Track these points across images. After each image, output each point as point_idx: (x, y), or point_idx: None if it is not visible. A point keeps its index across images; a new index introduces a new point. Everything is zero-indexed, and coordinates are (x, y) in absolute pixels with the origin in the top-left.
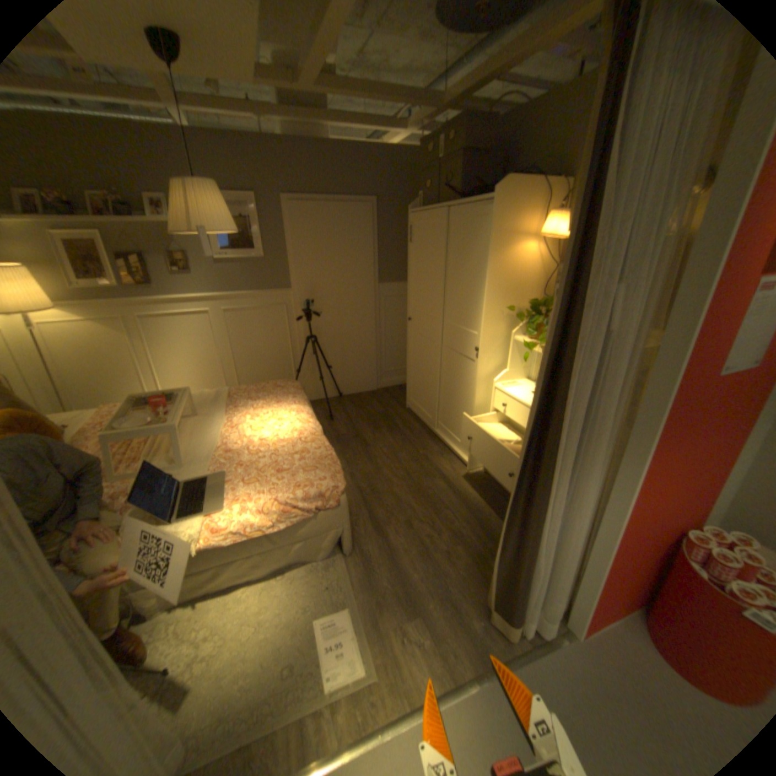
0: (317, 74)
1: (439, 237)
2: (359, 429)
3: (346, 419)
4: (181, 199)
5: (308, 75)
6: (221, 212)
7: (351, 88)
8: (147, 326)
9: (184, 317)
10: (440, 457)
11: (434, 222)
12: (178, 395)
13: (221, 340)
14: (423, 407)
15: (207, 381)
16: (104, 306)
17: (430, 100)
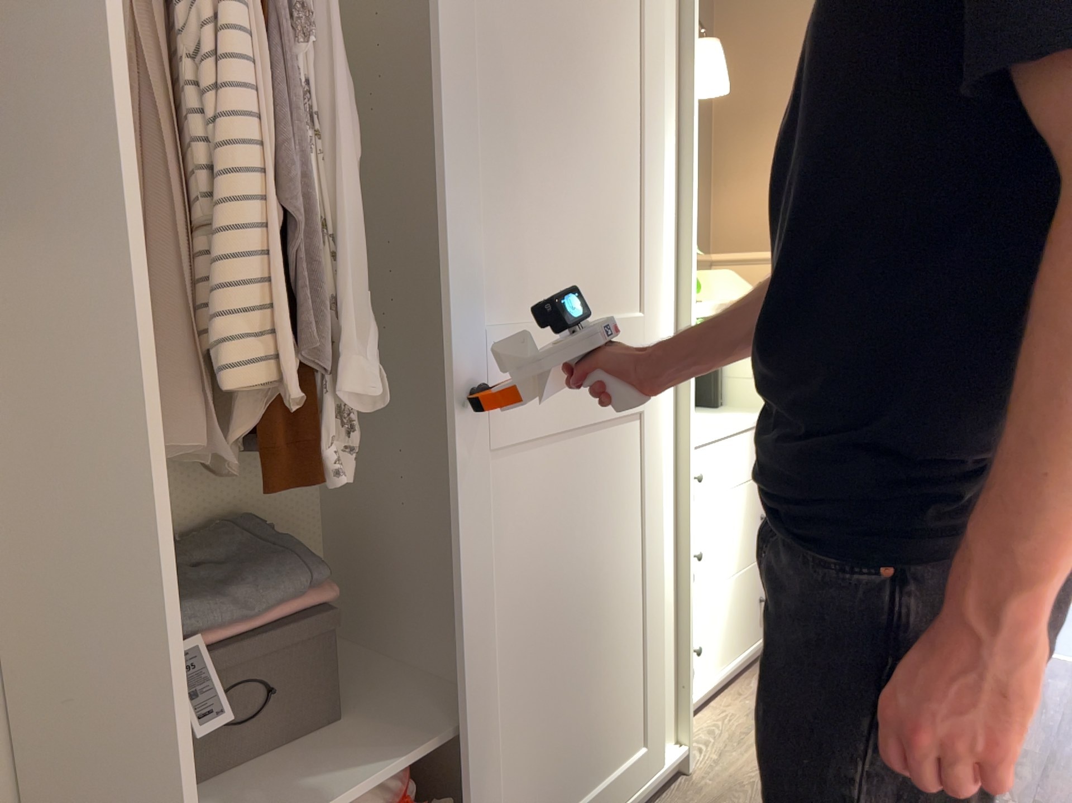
0: None
1: None
2: None
3: None
4: None
5: None
6: None
7: None
8: None
9: None
10: None
11: None
12: None
13: None
14: None
15: None
16: None
17: None
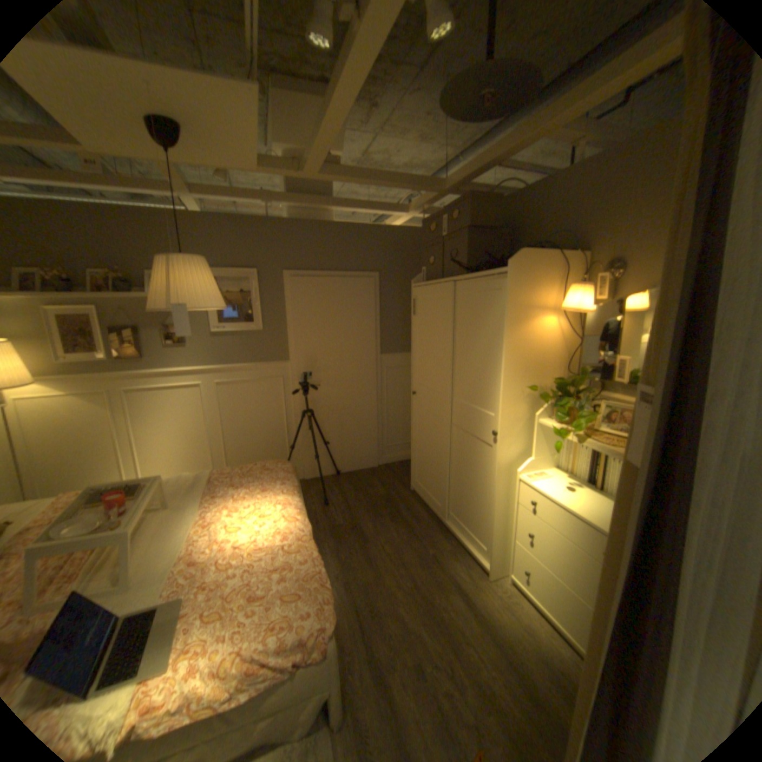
0: (322, 162)
1: (445, 311)
2: (357, 518)
3: (342, 504)
4: (167, 275)
5: (313, 164)
6: (211, 289)
7: (355, 176)
8: (132, 400)
9: (174, 391)
10: (454, 560)
11: (439, 296)
12: (144, 487)
13: (211, 415)
14: (431, 492)
15: (191, 459)
16: (89, 380)
17: (432, 186)
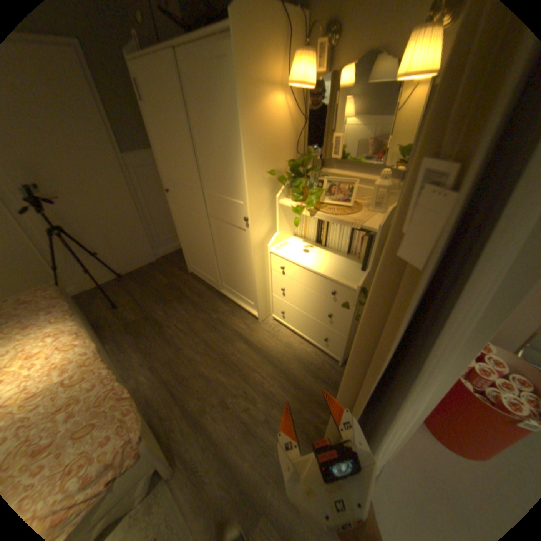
0: None
1: (173, 93)
2: (148, 311)
3: (132, 303)
4: None
5: None
6: None
7: None
8: None
9: None
10: (233, 316)
11: (161, 73)
12: None
13: None
14: (206, 272)
15: None
16: None
17: None
